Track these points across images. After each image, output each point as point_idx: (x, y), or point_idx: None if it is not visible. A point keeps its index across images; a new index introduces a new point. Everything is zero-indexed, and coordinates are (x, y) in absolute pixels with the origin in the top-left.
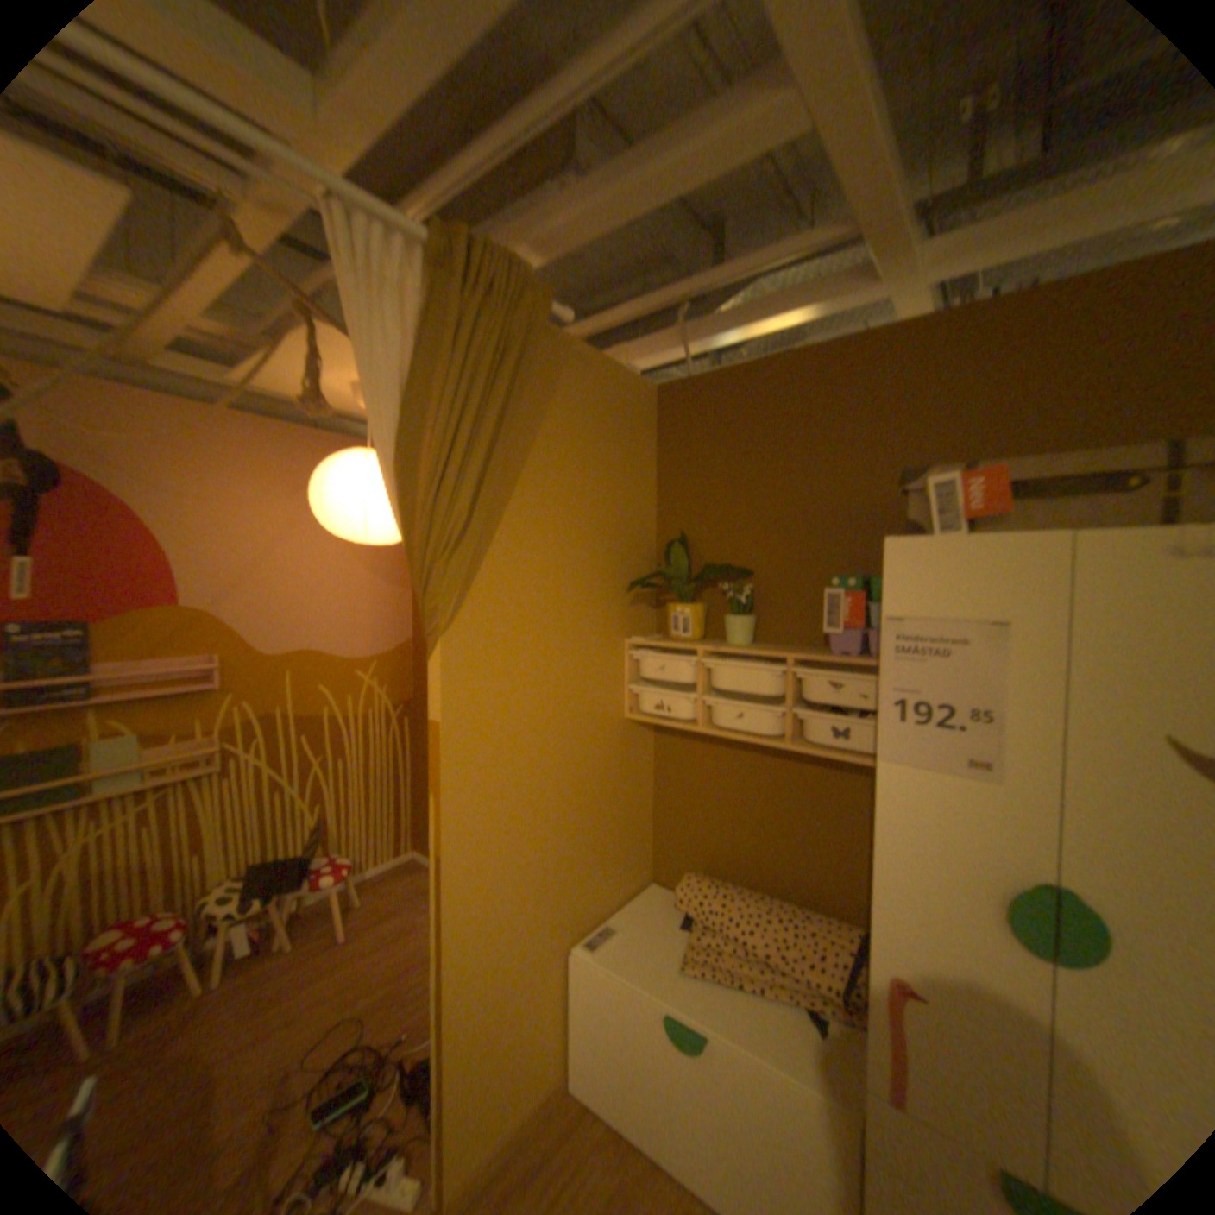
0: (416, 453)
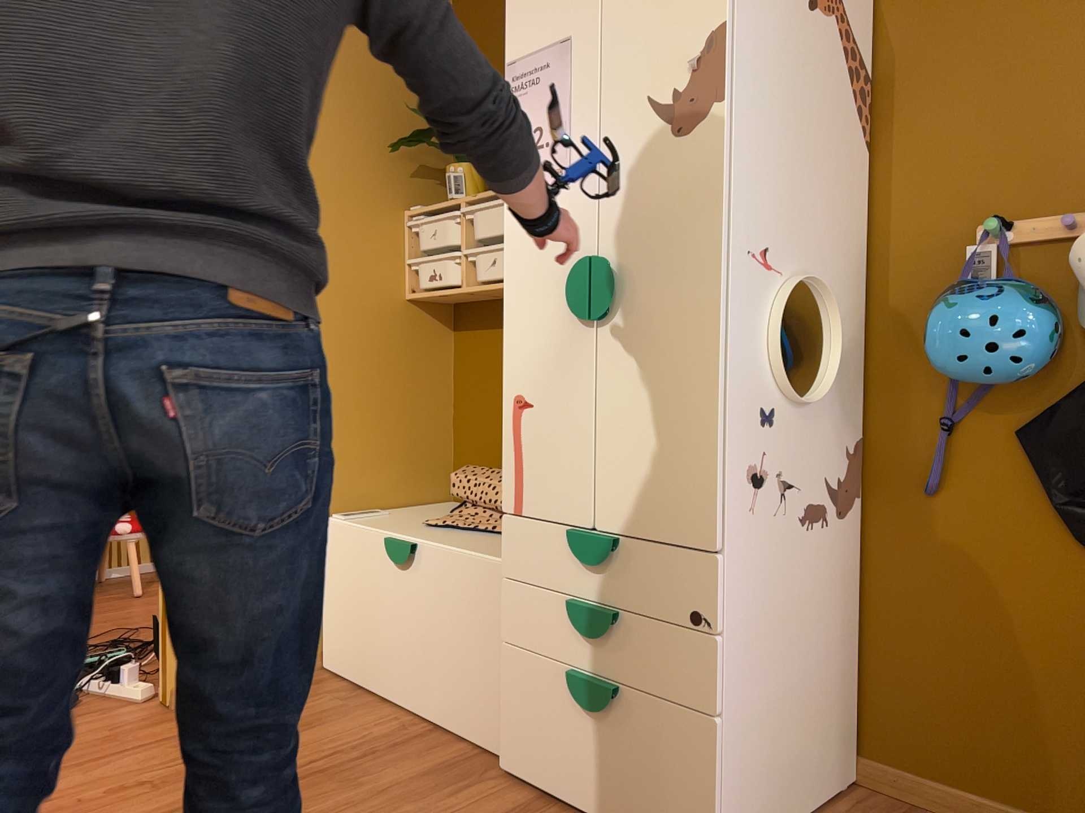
0: None
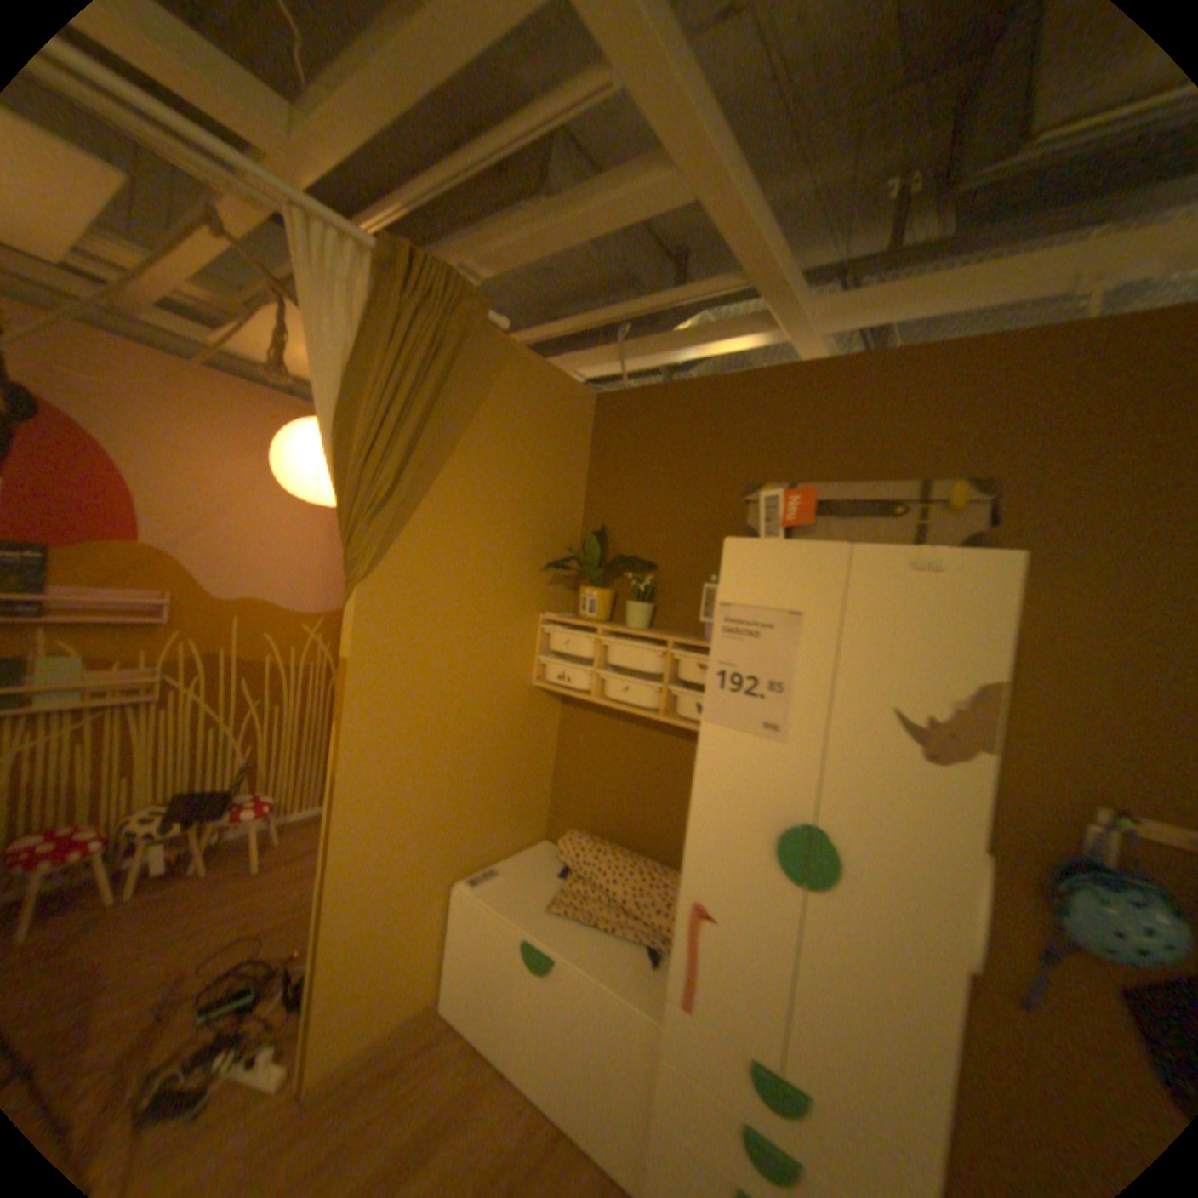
0: (352, 424)
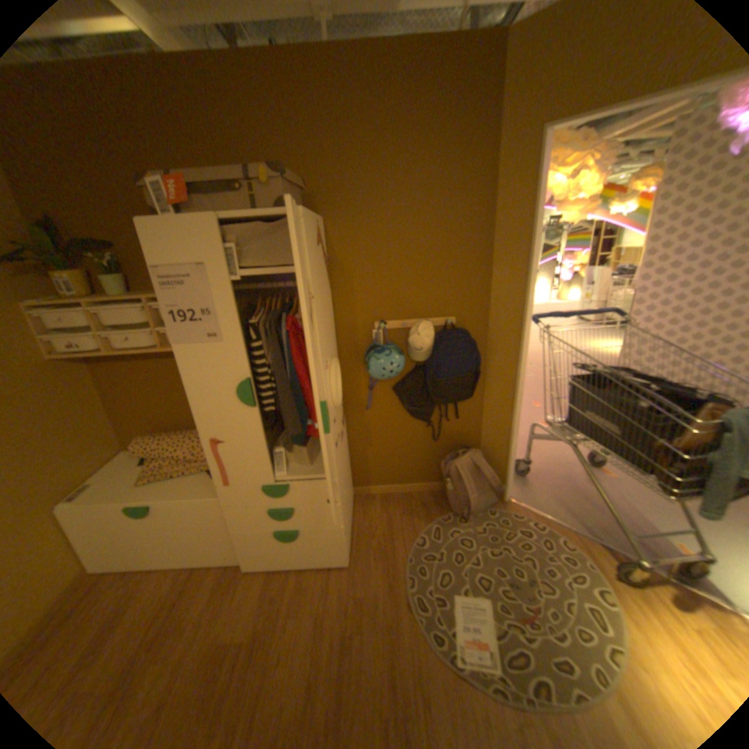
0: None
